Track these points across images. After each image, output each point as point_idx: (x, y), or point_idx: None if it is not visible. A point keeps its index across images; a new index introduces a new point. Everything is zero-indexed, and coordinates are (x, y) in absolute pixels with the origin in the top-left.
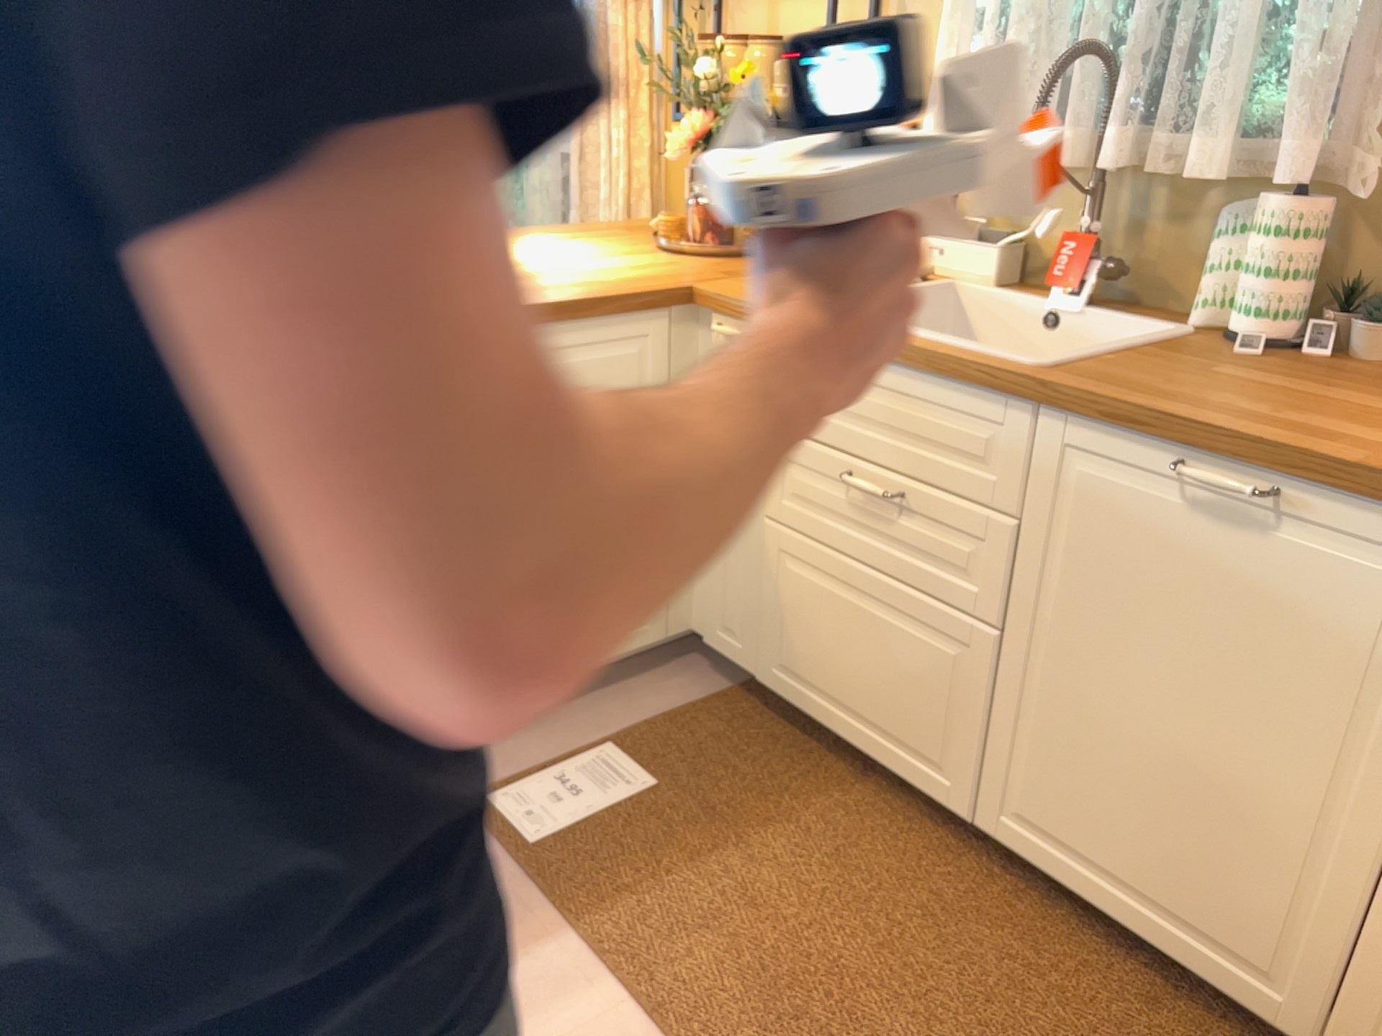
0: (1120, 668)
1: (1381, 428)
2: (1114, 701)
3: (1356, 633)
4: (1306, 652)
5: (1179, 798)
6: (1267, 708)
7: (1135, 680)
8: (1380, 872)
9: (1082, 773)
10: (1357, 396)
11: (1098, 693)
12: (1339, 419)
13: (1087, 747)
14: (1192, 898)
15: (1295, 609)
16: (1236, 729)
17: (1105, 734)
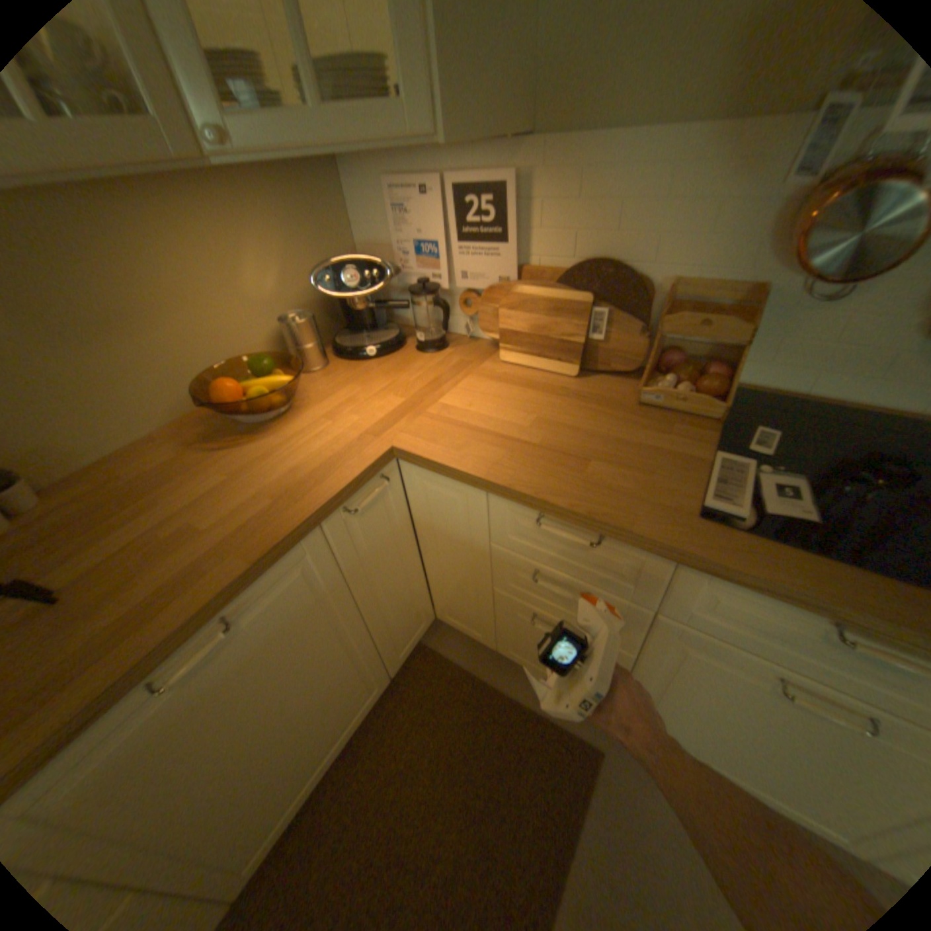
0: (231, 765)
1: (172, 544)
2: (243, 771)
3: (306, 605)
4: (297, 635)
5: (304, 729)
6: (303, 665)
7: (243, 752)
8: (369, 634)
9: (260, 801)
10: (94, 548)
11: (232, 785)
12: (149, 565)
13: (251, 796)
14: (336, 730)
15: (279, 633)
16: (300, 686)
17: (254, 780)
